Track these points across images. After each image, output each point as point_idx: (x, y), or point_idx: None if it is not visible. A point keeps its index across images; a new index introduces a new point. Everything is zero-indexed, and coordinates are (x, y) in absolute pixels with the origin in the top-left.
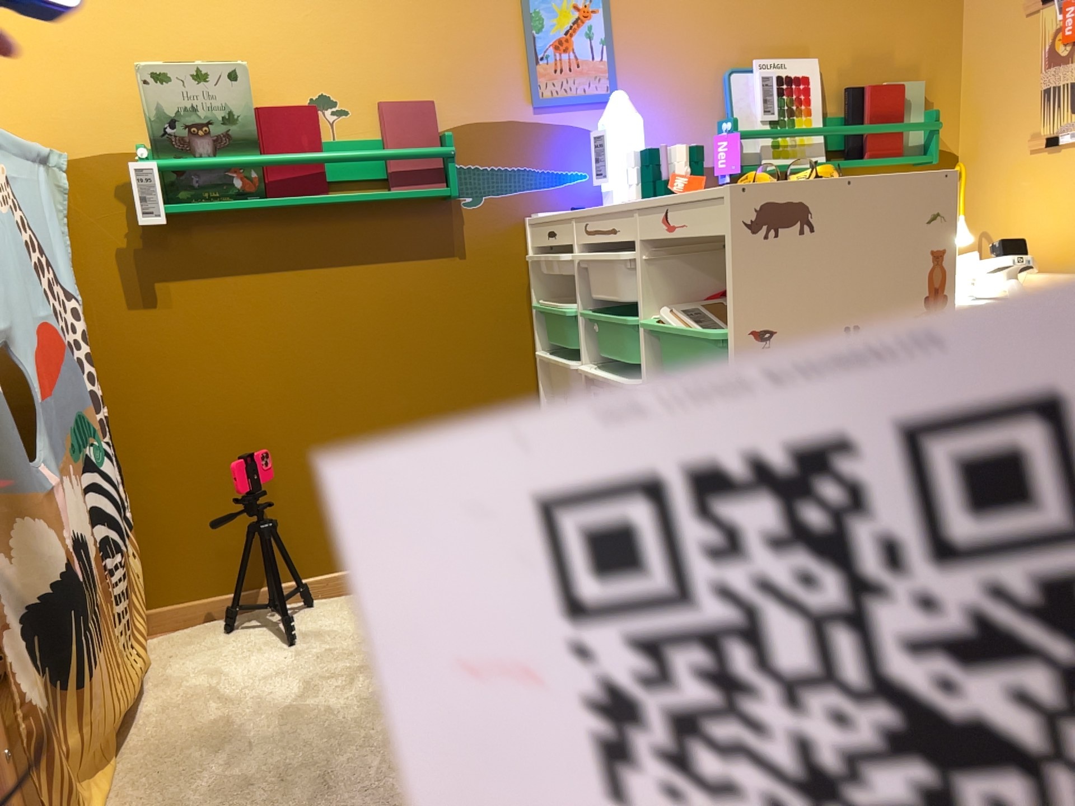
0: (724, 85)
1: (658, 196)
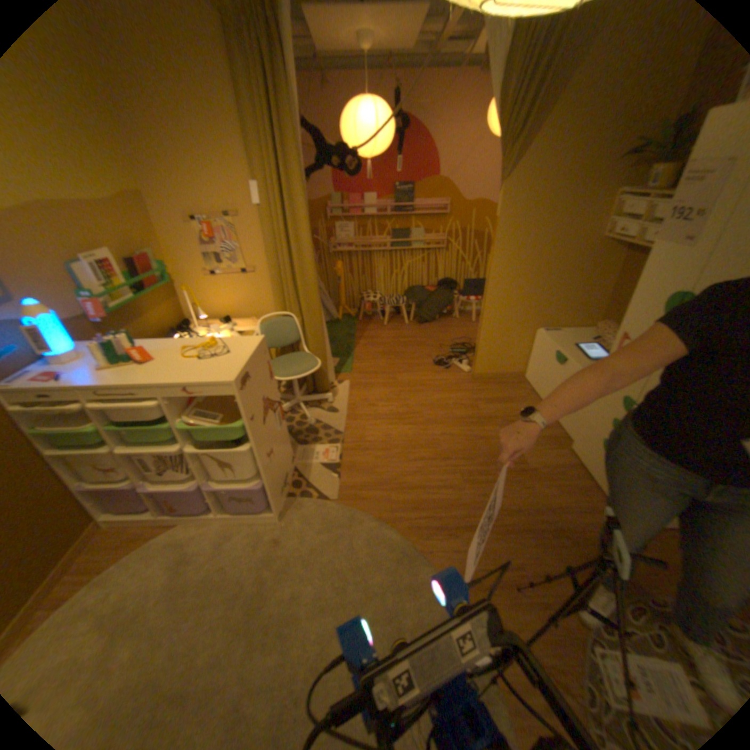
0: (70, 271)
1: (128, 362)
